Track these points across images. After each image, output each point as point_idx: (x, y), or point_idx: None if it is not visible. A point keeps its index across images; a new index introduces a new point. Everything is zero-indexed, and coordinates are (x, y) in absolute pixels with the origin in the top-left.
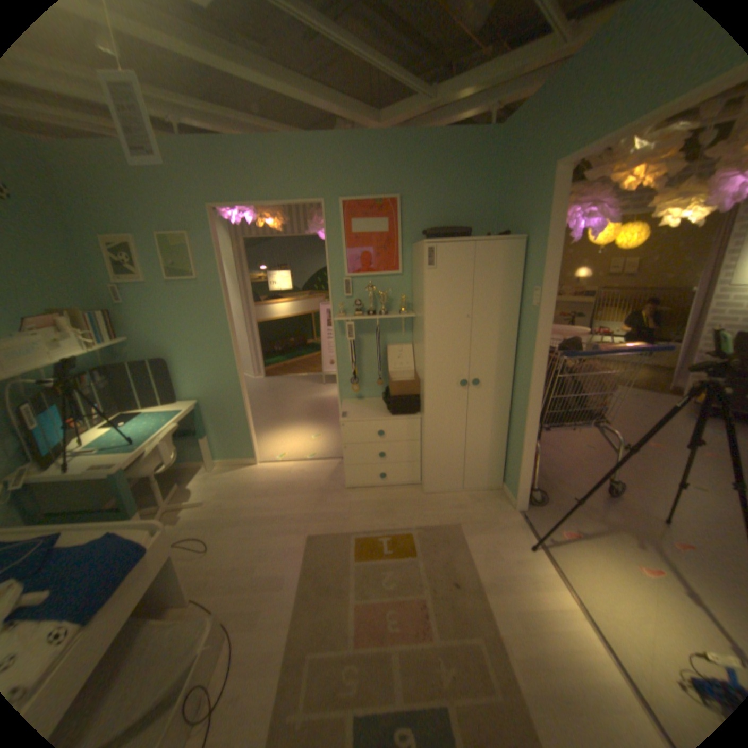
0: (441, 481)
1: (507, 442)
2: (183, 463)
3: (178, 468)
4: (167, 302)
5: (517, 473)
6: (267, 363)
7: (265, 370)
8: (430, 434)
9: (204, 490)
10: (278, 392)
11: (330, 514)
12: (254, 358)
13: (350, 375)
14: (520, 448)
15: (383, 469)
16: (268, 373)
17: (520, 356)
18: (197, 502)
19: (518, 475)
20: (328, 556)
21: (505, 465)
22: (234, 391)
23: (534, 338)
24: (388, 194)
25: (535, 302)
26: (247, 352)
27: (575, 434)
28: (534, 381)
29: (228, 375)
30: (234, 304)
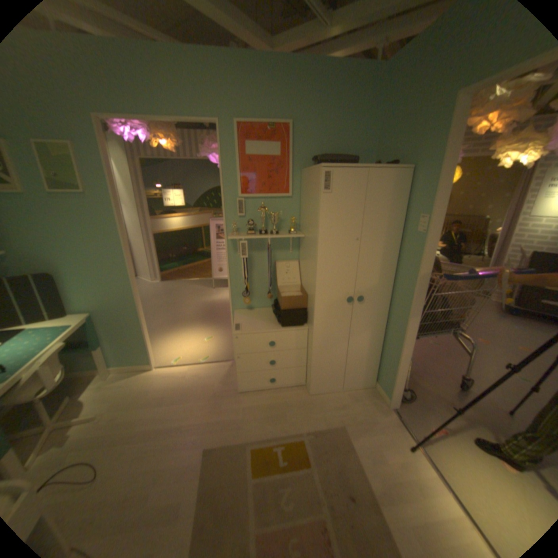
0: (325, 384)
1: (382, 348)
2: (77, 372)
3: (71, 378)
4: (51, 215)
5: (392, 377)
6: (162, 269)
7: (161, 275)
8: (318, 345)
9: (97, 402)
10: (173, 296)
11: (225, 423)
12: (151, 266)
13: (241, 288)
14: (396, 356)
15: (273, 375)
16: (163, 278)
17: (400, 276)
18: (88, 418)
19: (394, 379)
20: (225, 473)
21: (379, 368)
22: (128, 305)
23: (419, 261)
24: (281, 119)
25: (422, 229)
26: (144, 260)
27: None
28: (416, 300)
29: (121, 289)
30: (131, 217)
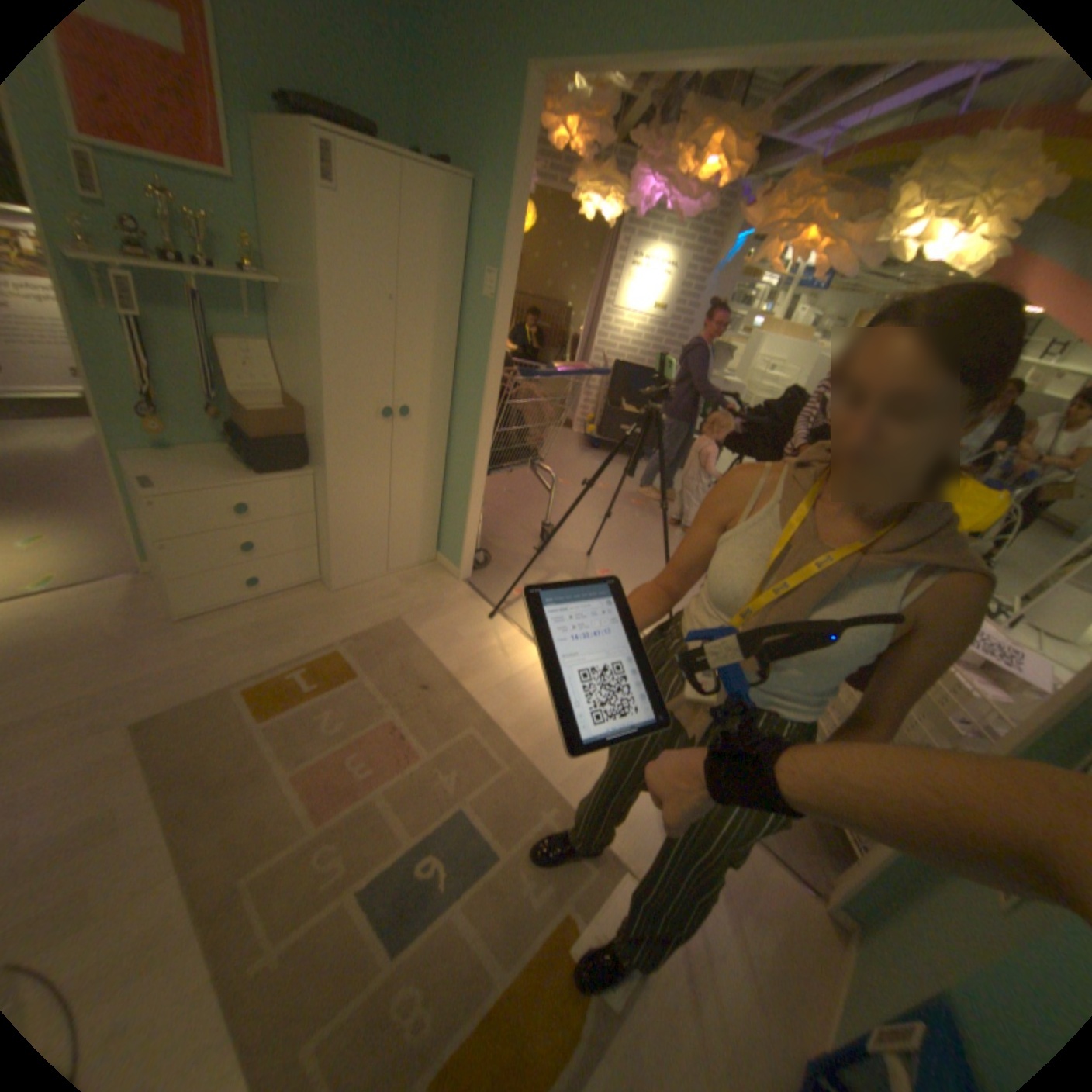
0: (356, 568)
1: (441, 497)
2: None
3: None
4: None
5: (458, 535)
6: None
7: None
8: (336, 500)
9: None
10: None
11: (161, 675)
12: None
13: (126, 398)
14: (462, 503)
15: (250, 572)
16: None
17: (460, 374)
18: None
19: (460, 537)
20: (197, 737)
21: (438, 529)
22: None
23: (485, 349)
24: None
25: (487, 295)
26: None
27: (490, 480)
28: (484, 410)
29: None
30: None
